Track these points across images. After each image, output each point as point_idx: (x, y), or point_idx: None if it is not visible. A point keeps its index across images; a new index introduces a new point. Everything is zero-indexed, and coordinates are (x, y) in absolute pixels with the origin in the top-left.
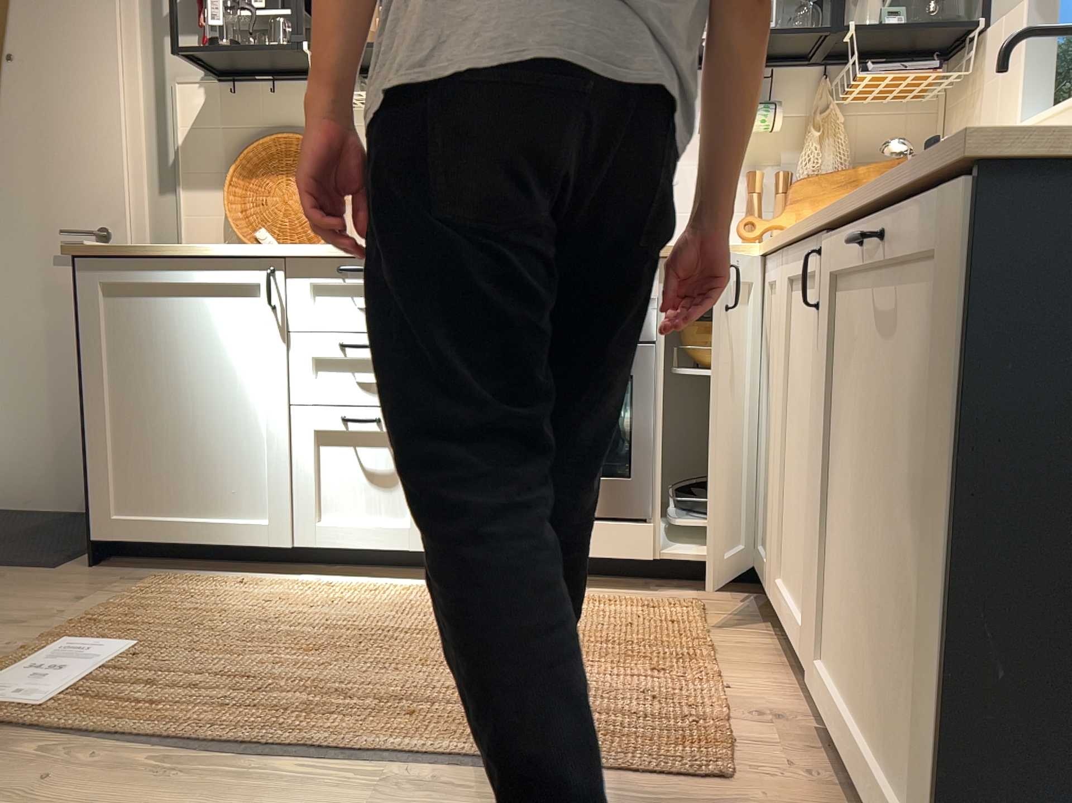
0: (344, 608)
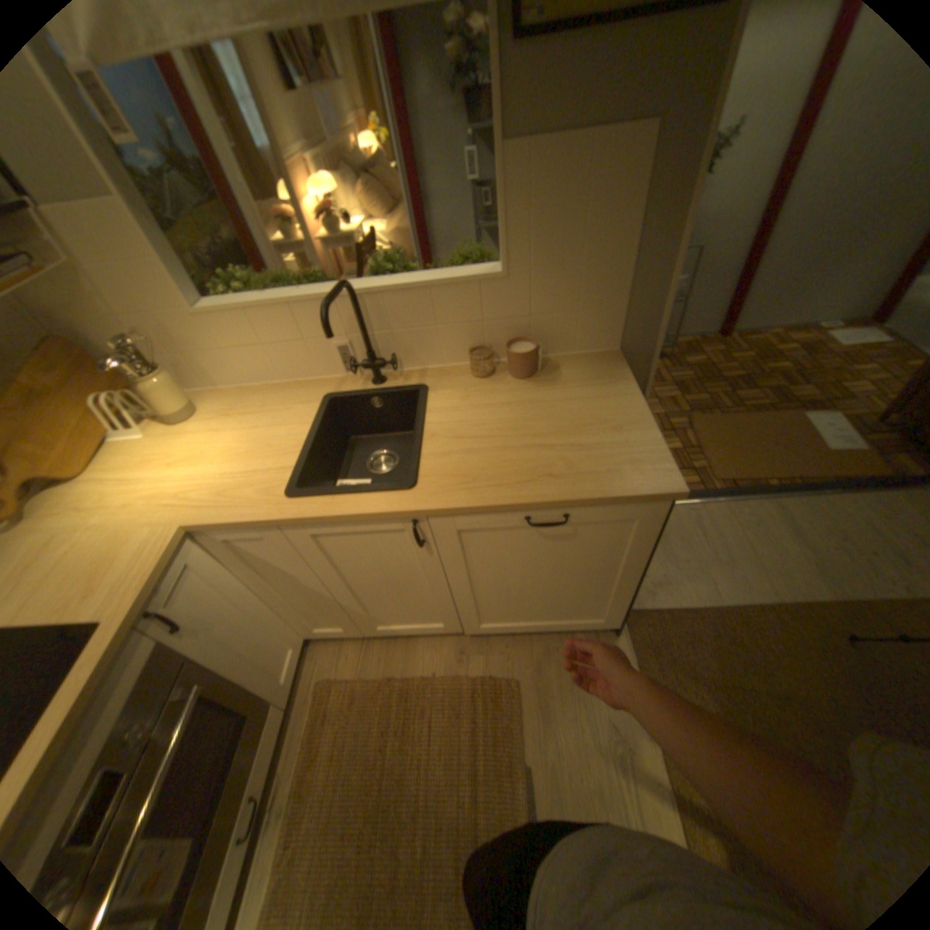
0: None
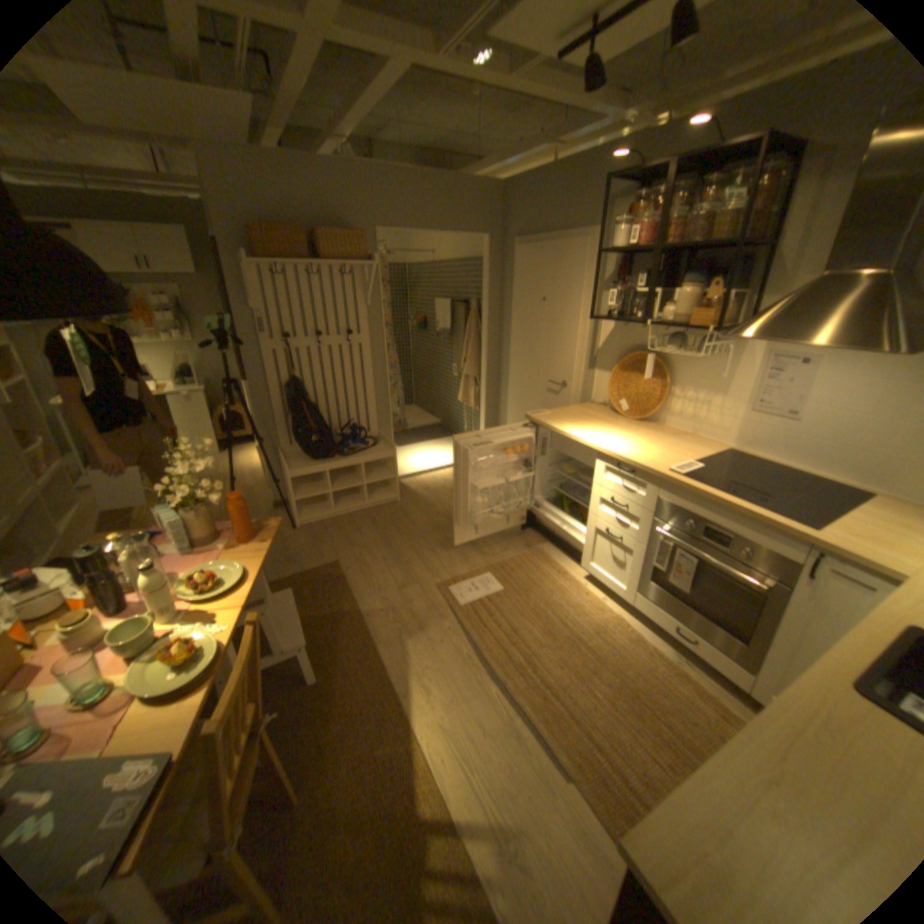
0: (579, 611)
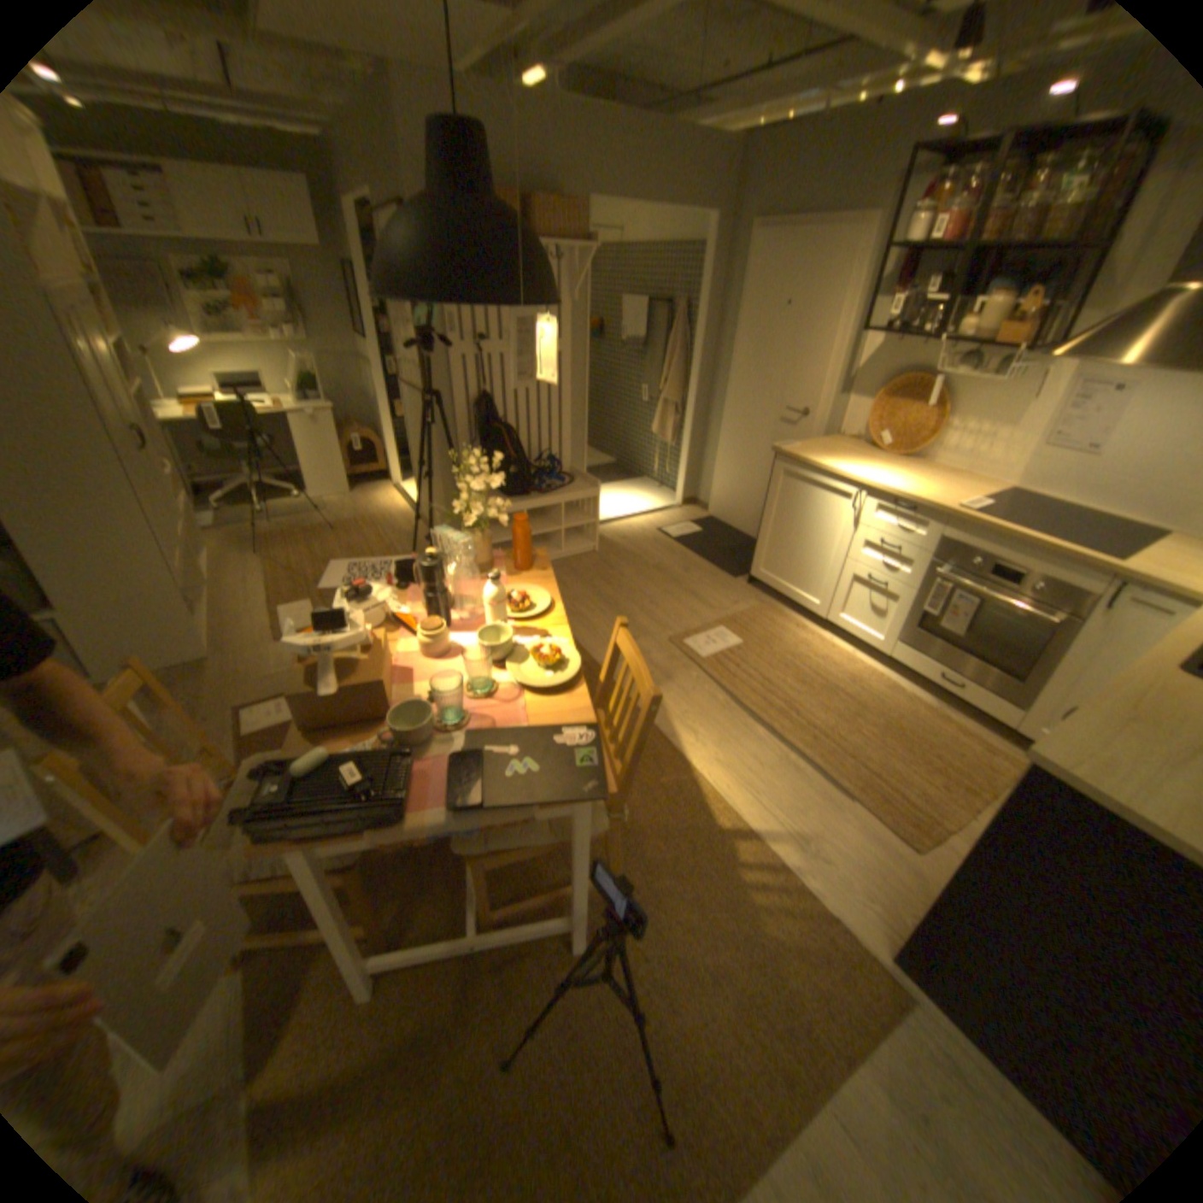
0: (830, 662)
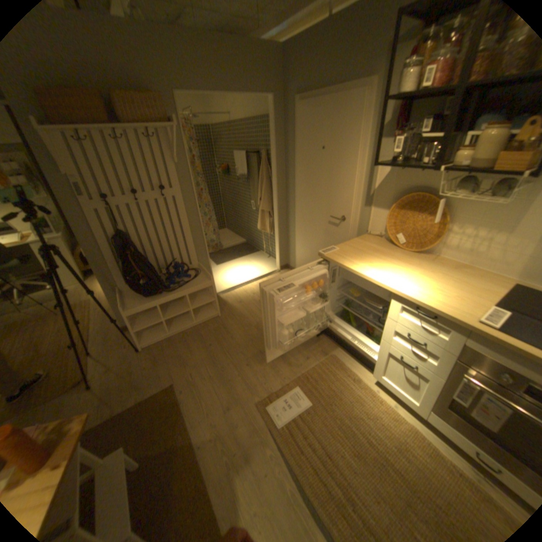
0: (379, 424)
